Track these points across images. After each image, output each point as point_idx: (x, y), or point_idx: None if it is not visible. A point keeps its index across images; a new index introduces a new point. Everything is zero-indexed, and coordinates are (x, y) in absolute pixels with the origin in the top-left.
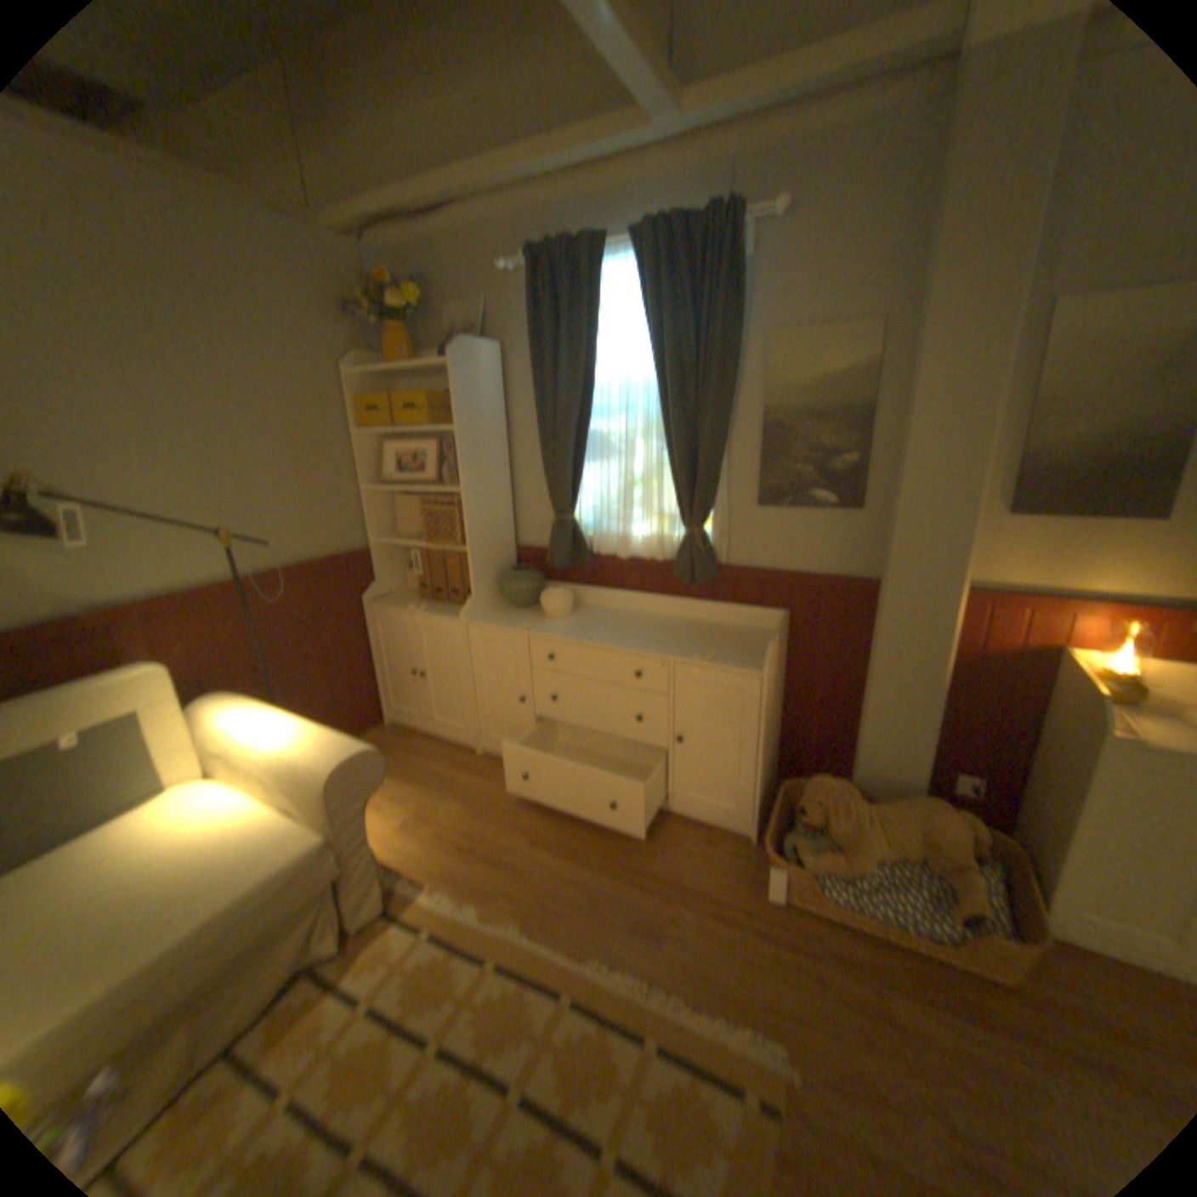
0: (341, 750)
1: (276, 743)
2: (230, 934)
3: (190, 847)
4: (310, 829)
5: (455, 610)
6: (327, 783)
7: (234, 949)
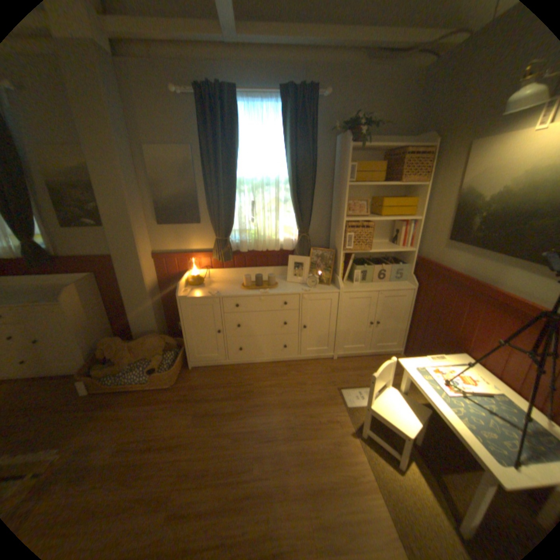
0: None
1: None
2: None
3: None
4: None
5: None
6: None
7: None
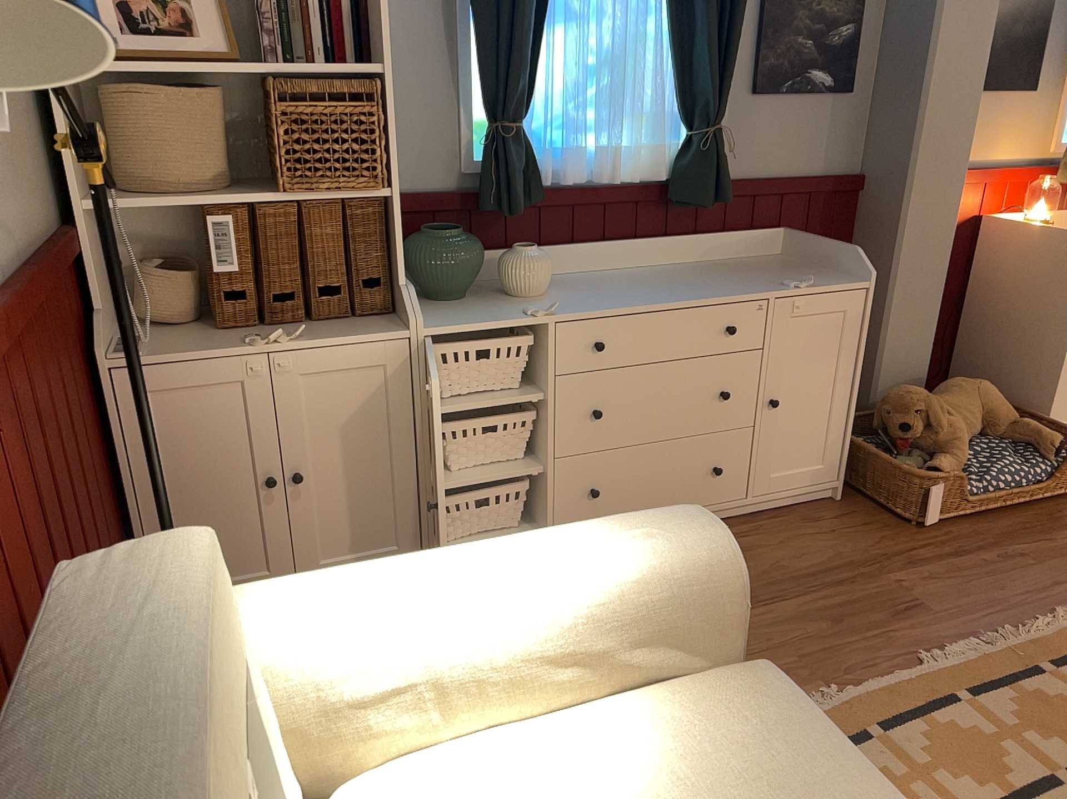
0: (670, 519)
1: (543, 571)
2: None
3: None
4: (713, 665)
5: (342, 324)
6: (731, 563)
7: None
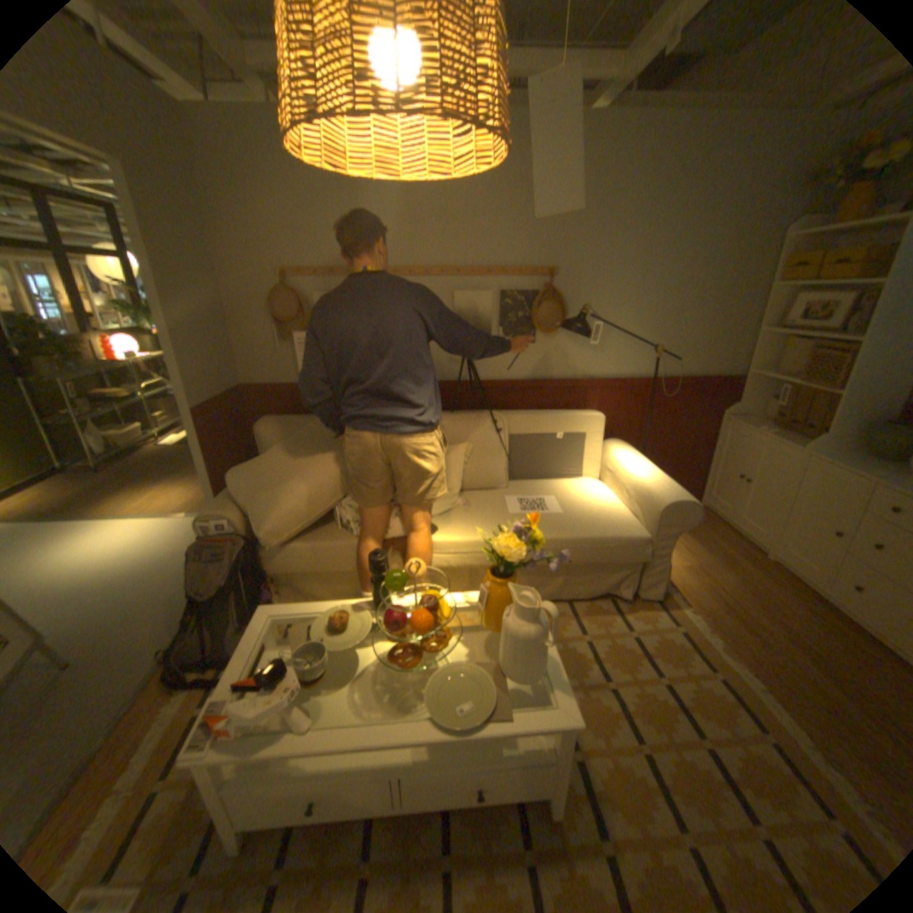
0: (680, 494)
1: (644, 475)
2: (596, 550)
3: (589, 504)
4: (646, 527)
5: (805, 440)
6: (666, 507)
7: (594, 558)
